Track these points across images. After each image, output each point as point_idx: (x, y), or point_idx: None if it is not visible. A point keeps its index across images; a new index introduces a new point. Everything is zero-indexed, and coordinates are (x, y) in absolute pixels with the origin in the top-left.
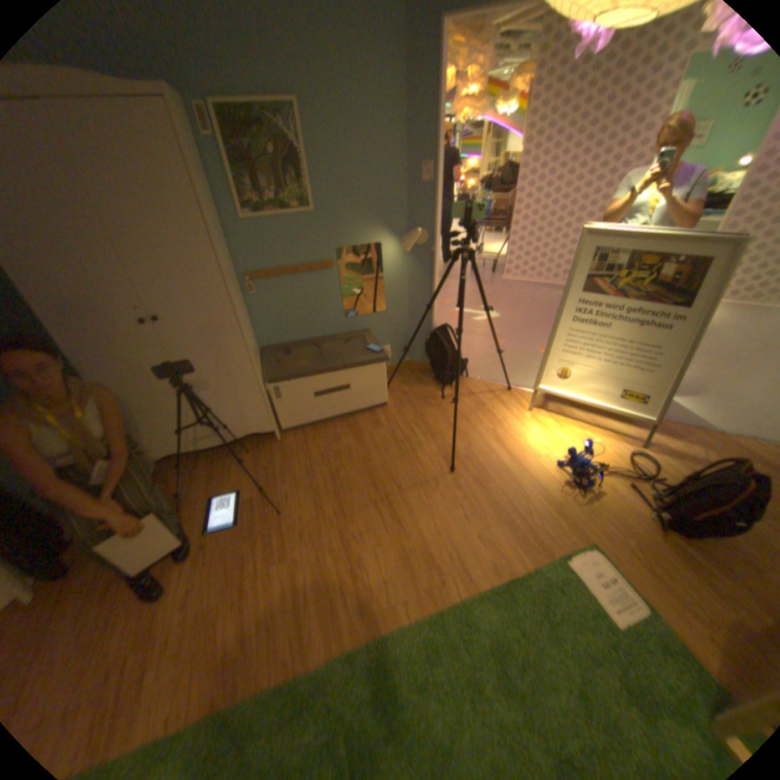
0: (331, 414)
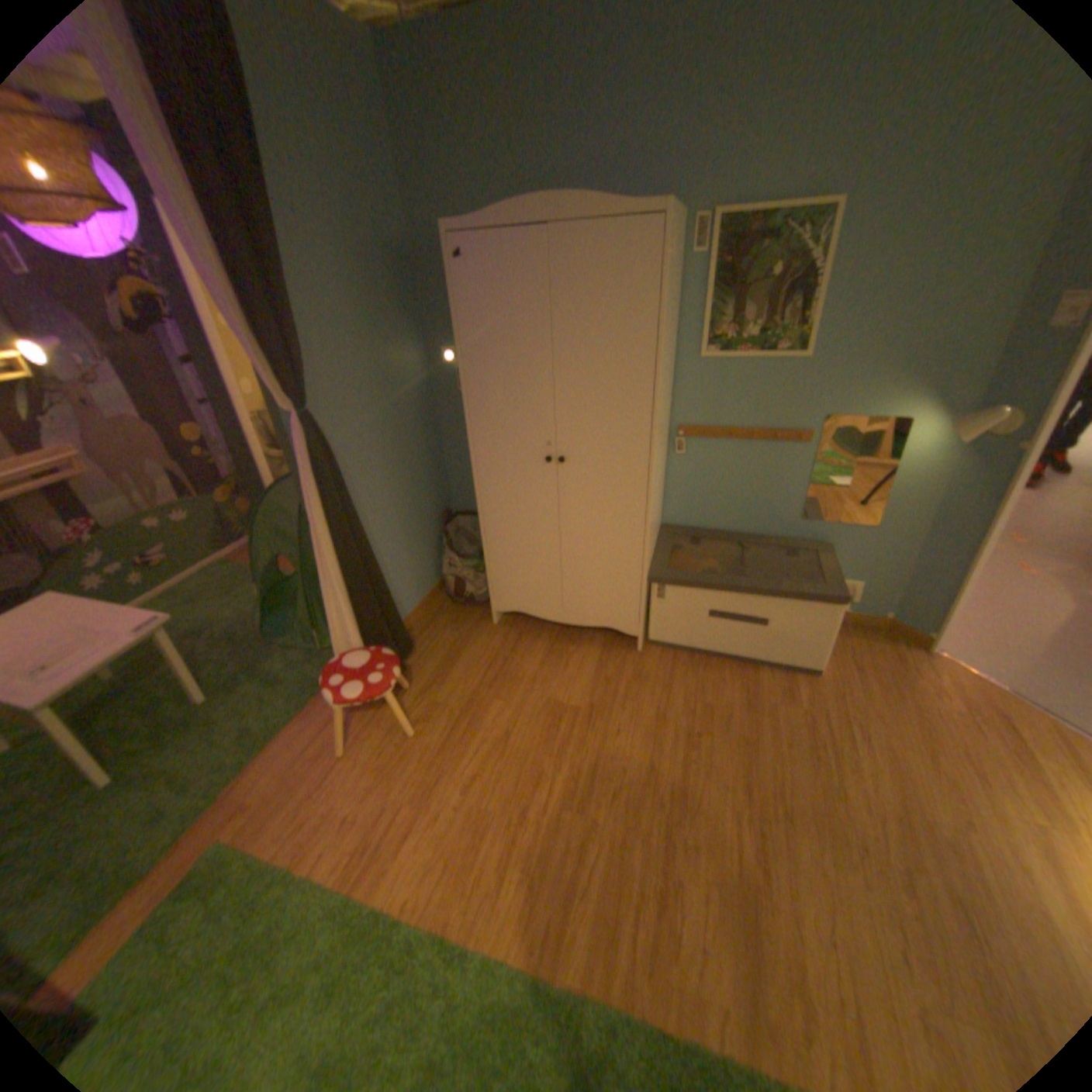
0: (723, 649)
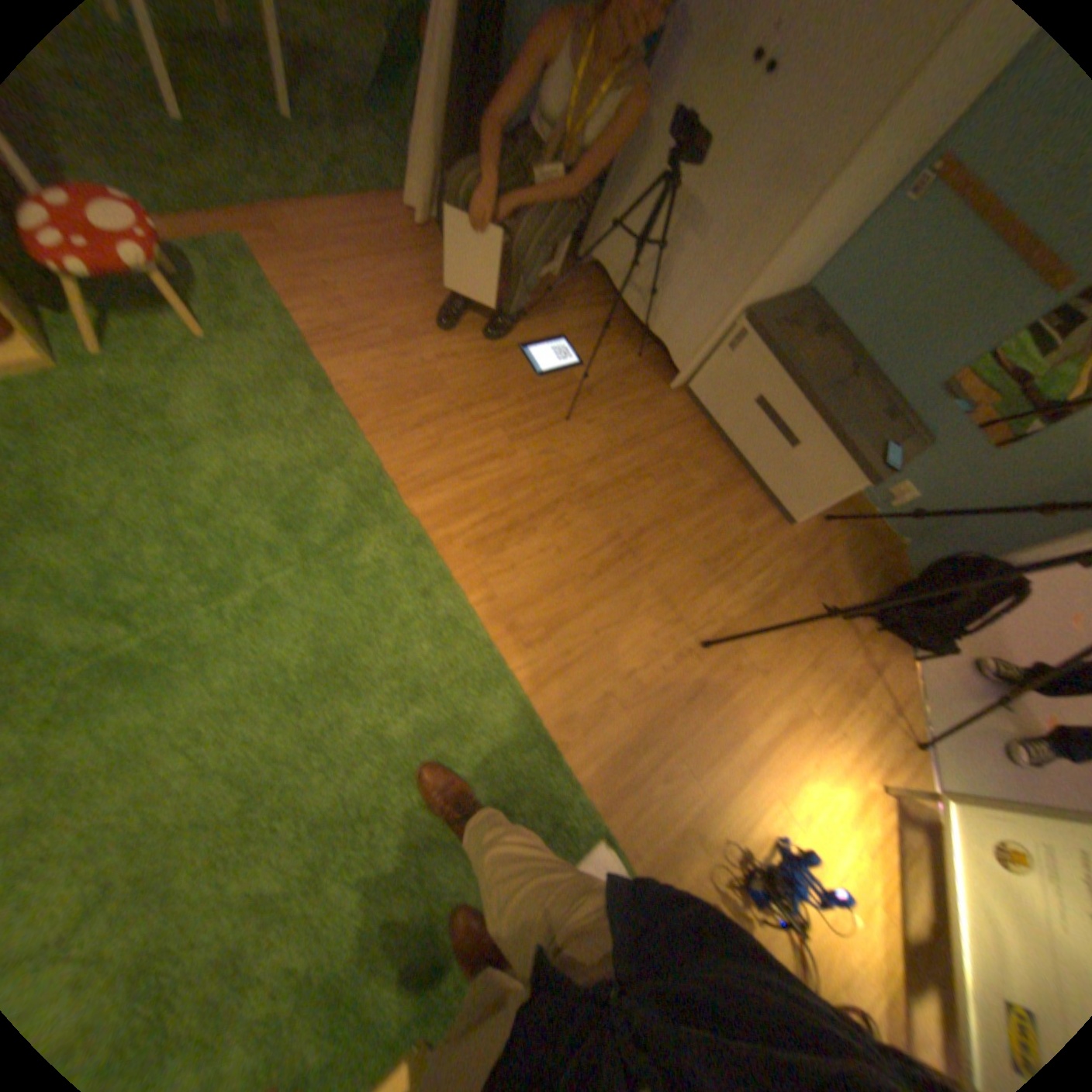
0: (738, 446)
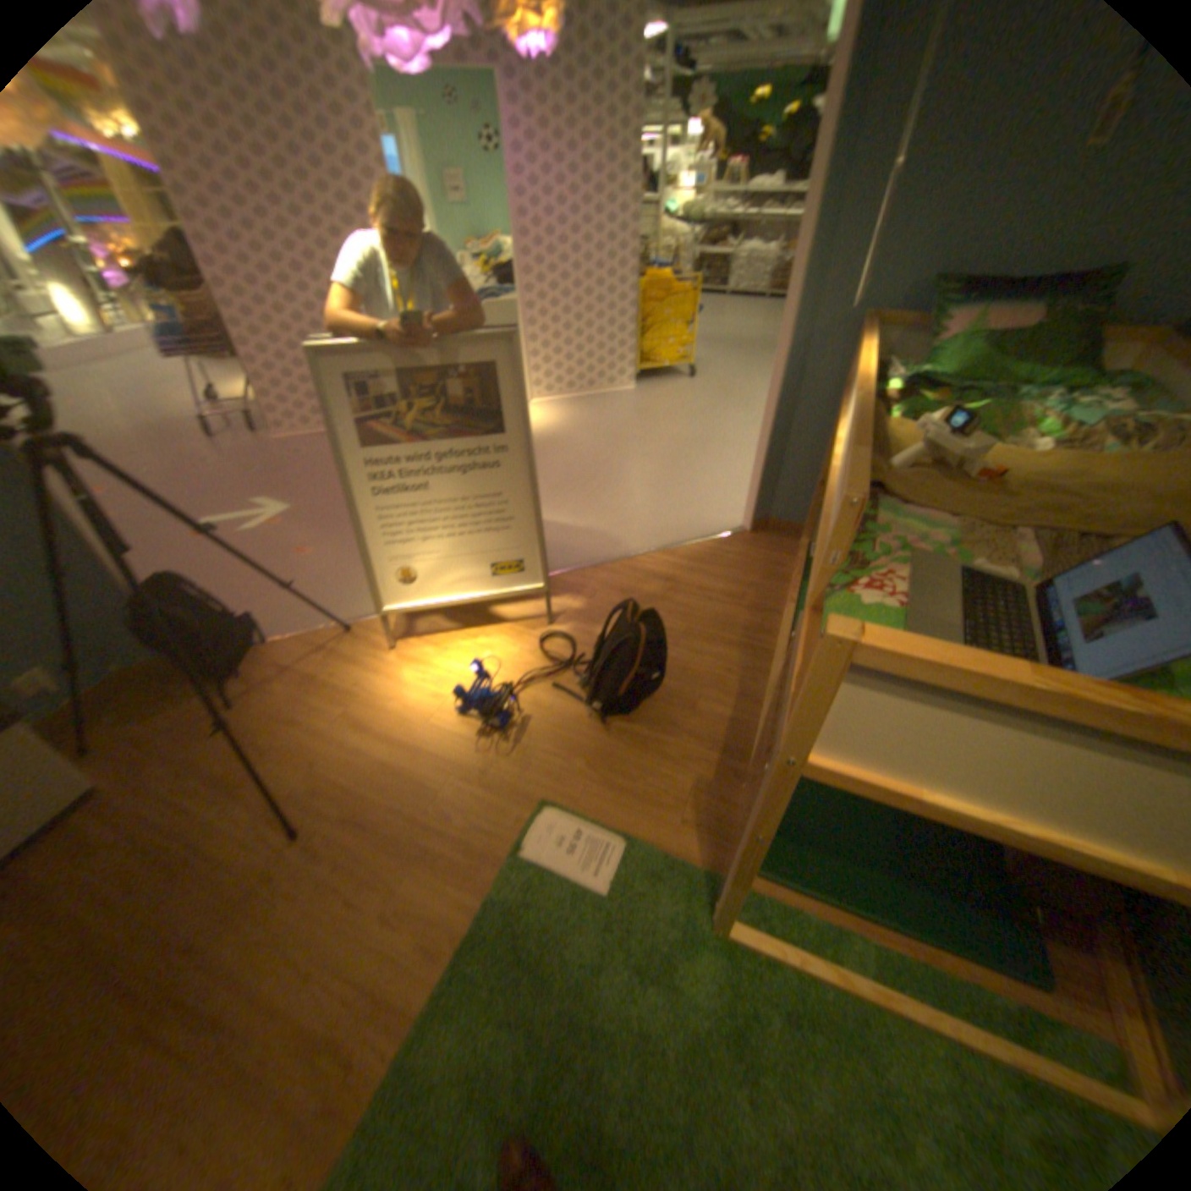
0: None
